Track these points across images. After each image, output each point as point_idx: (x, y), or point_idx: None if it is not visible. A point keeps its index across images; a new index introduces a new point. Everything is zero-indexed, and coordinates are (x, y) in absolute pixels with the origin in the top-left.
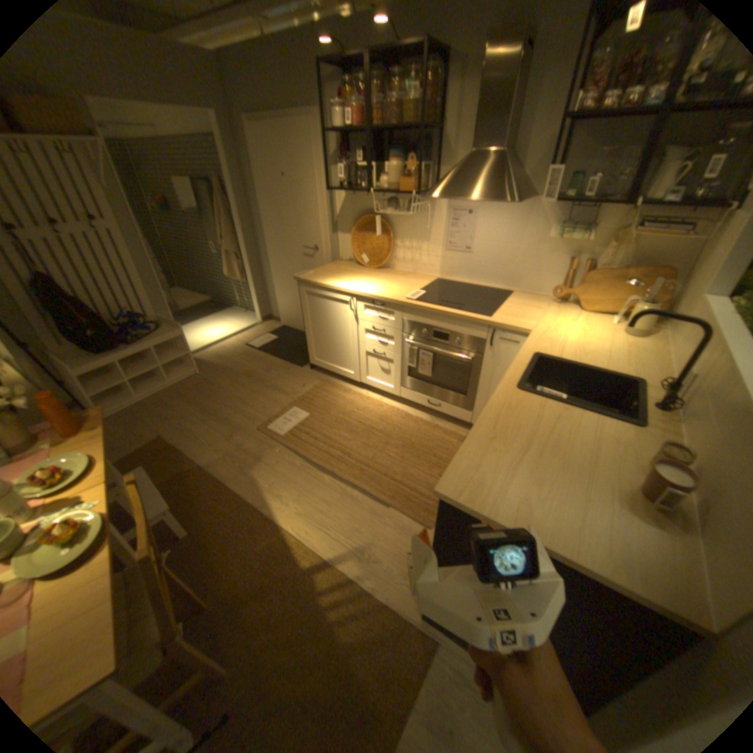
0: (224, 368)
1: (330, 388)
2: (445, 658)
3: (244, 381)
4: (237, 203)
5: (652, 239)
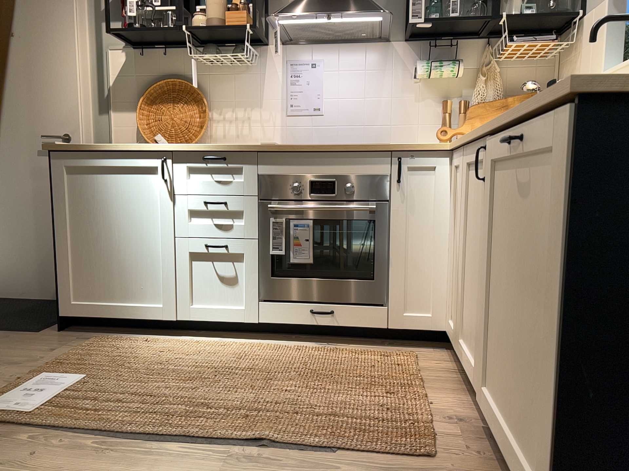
0: None
1: (115, 343)
2: None
3: None
4: None
5: (511, 75)
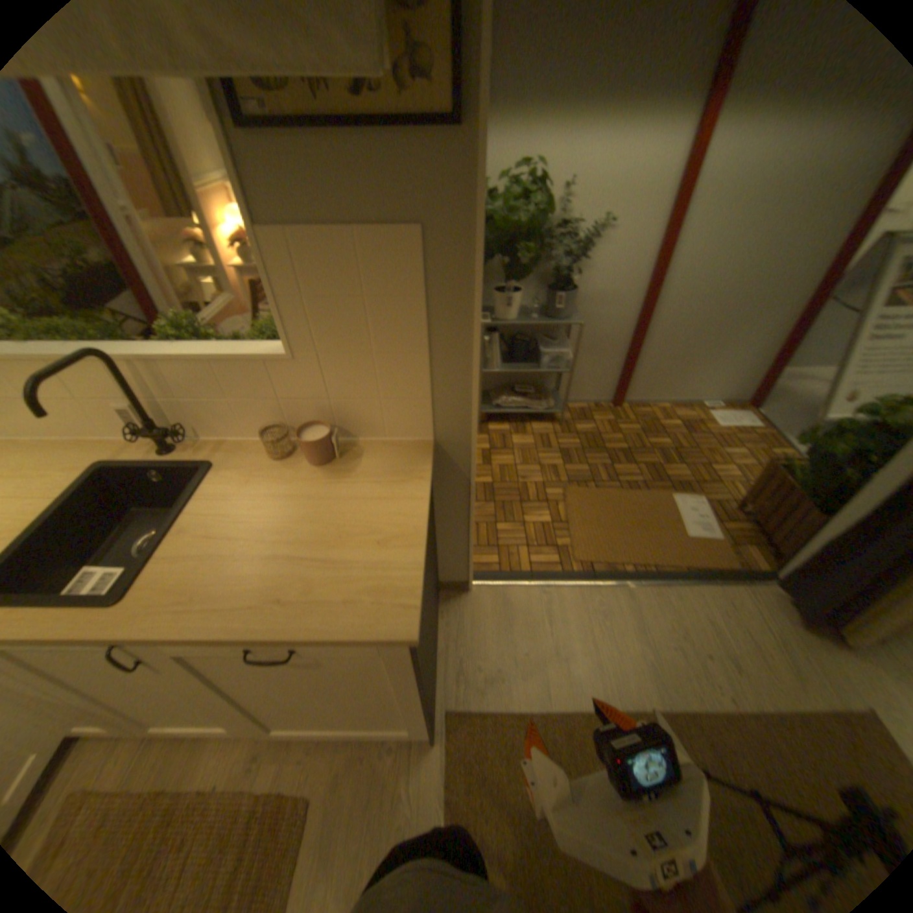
0: None
1: None
2: (451, 699)
3: None
4: None
5: None
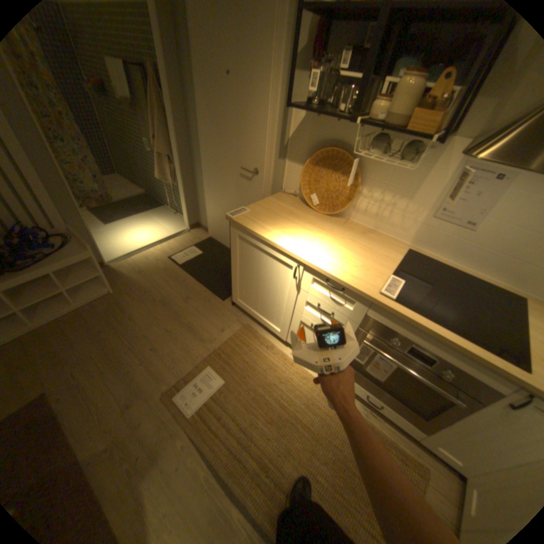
0: (140, 288)
1: (251, 340)
2: None
3: (158, 311)
4: (173, 99)
5: None
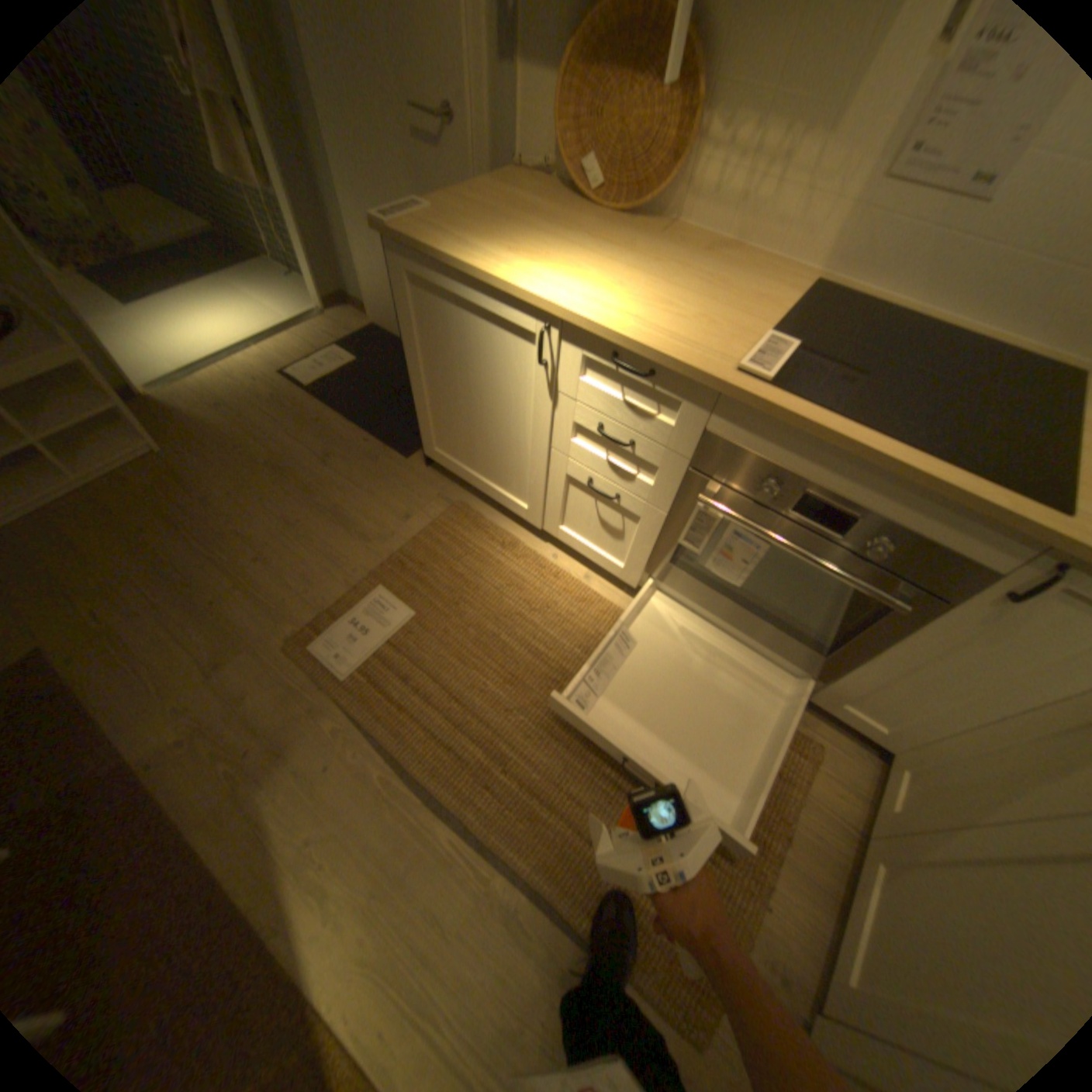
0: (221, 438)
1: (469, 532)
2: None
3: (265, 484)
4: None
5: None
